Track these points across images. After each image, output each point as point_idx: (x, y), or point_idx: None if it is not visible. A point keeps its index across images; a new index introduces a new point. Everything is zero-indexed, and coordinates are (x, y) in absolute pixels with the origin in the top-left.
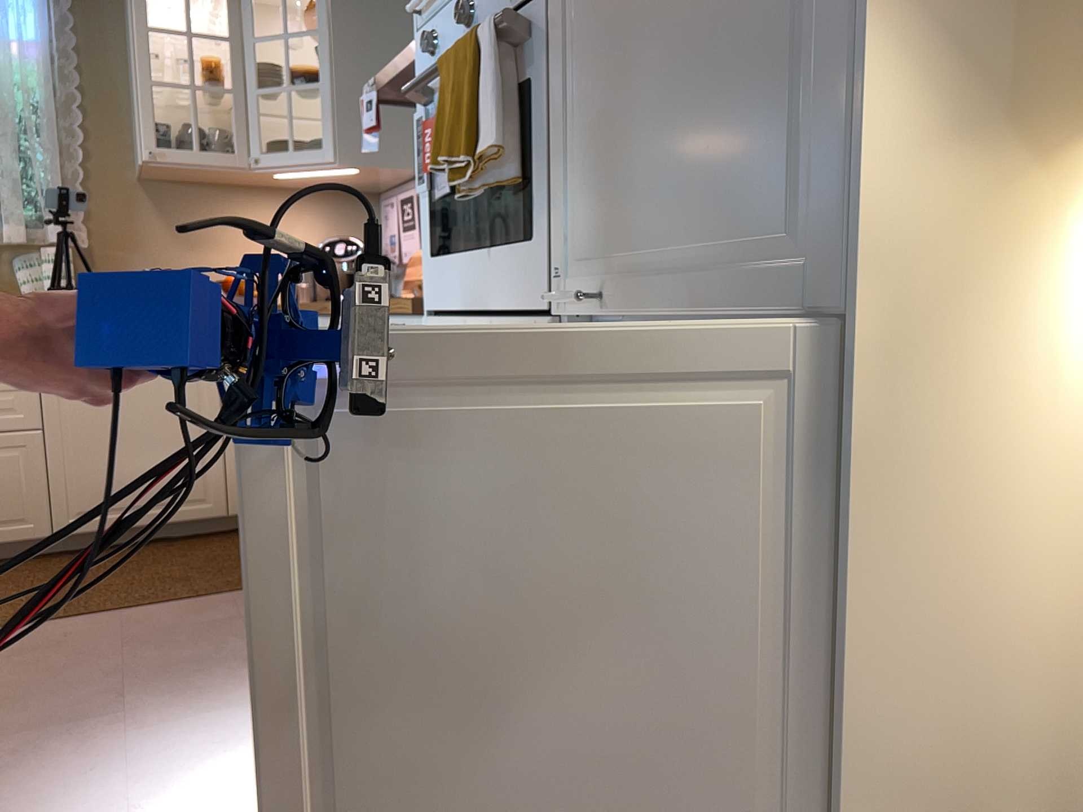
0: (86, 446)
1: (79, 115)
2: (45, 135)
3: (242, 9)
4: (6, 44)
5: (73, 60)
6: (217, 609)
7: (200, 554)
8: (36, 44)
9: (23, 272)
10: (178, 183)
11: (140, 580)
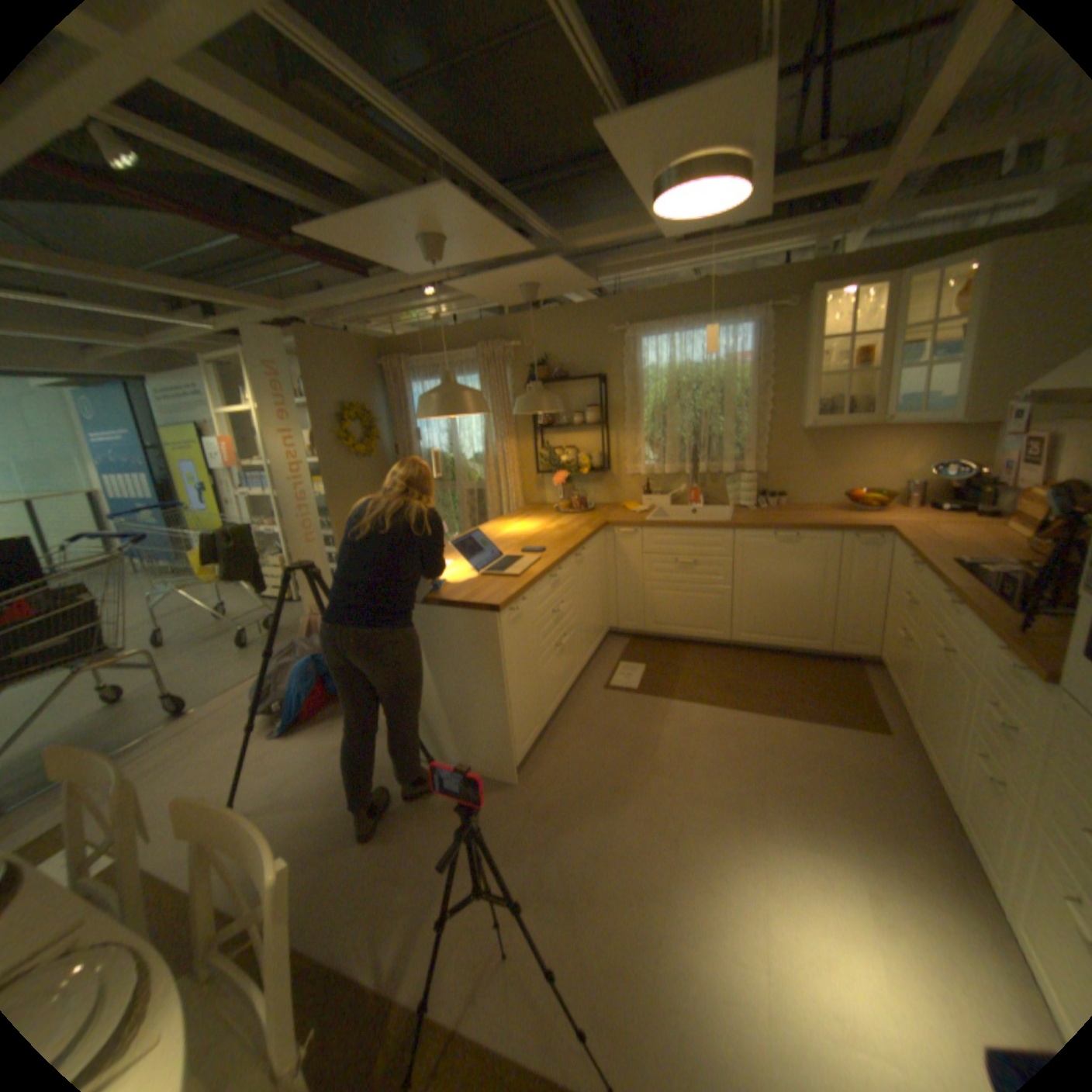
0: (753, 598)
1: (770, 393)
2: (749, 409)
3: (898, 304)
4: (734, 360)
5: (770, 359)
6: (822, 739)
7: (812, 676)
8: (750, 355)
9: (729, 486)
10: (827, 426)
11: (775, 688)
